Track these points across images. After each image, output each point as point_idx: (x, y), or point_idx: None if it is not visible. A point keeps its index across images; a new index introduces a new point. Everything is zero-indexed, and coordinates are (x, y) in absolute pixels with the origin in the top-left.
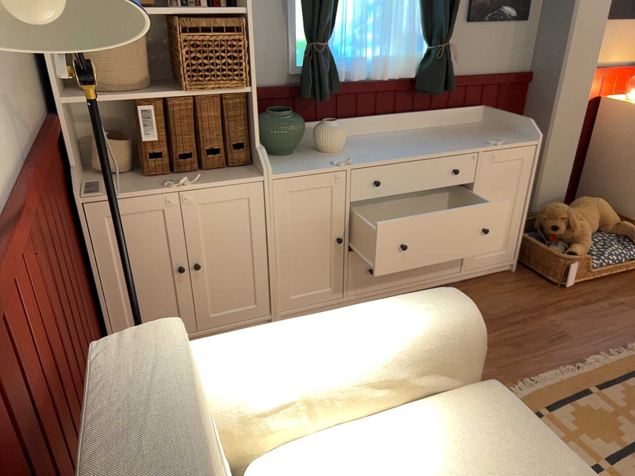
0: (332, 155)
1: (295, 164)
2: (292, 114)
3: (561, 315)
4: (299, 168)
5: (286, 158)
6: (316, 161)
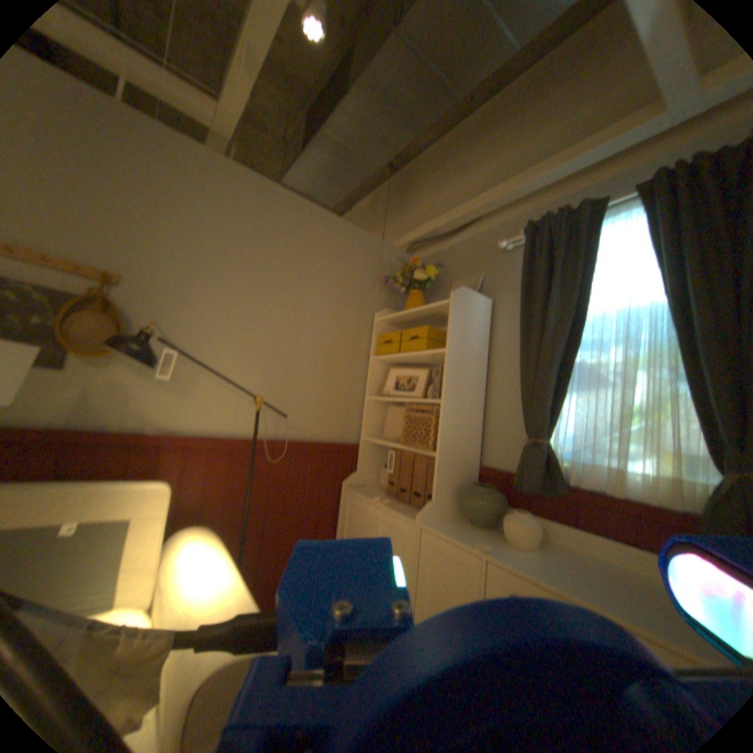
0: (504, 546)
1: (457, 532)
2: (488, 492)
3: None
4: (450, 533)
5: (470, 529)
6: (476, 539)
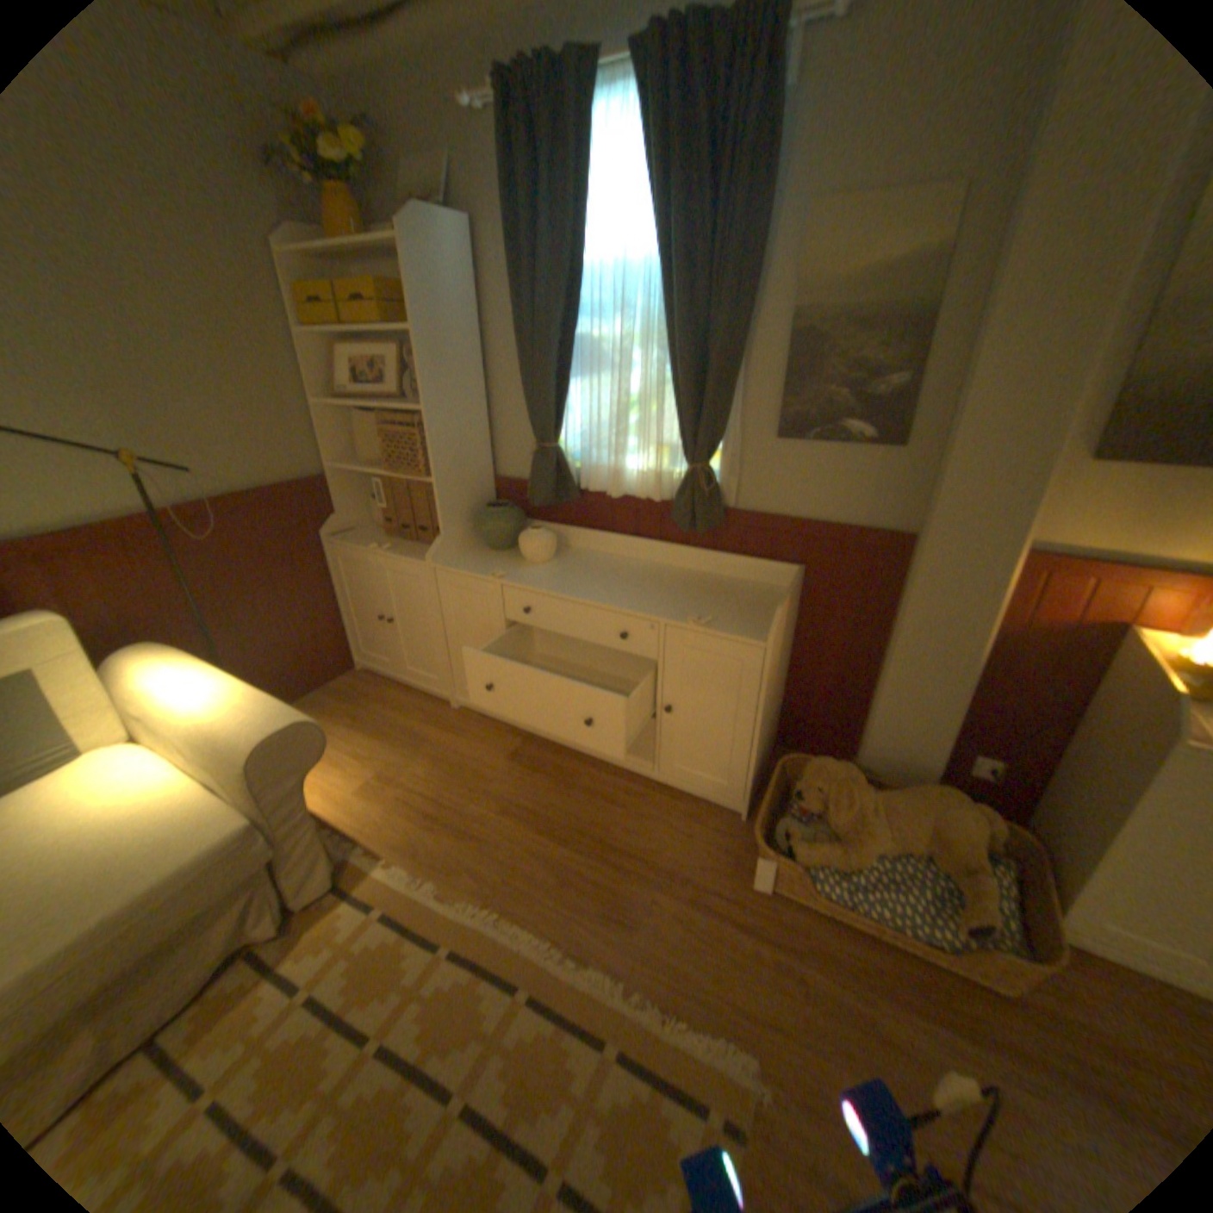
0: (519, 566)
1: (472, 562)
2: (500, 512)
3: (681, 907)
4: (464, 566)
5: (487, 554)
6: (491, 566)
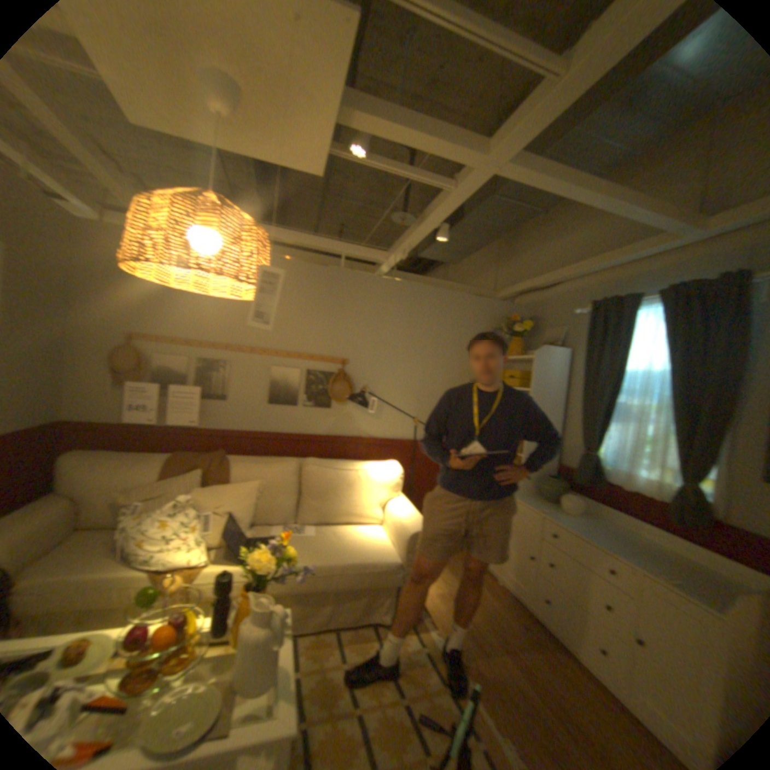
0: (557, 512)
1: (531, 502)
2: (554, 481)
3: None
4: (526, 502)
5: (541, 502)
6: (541, 507)
